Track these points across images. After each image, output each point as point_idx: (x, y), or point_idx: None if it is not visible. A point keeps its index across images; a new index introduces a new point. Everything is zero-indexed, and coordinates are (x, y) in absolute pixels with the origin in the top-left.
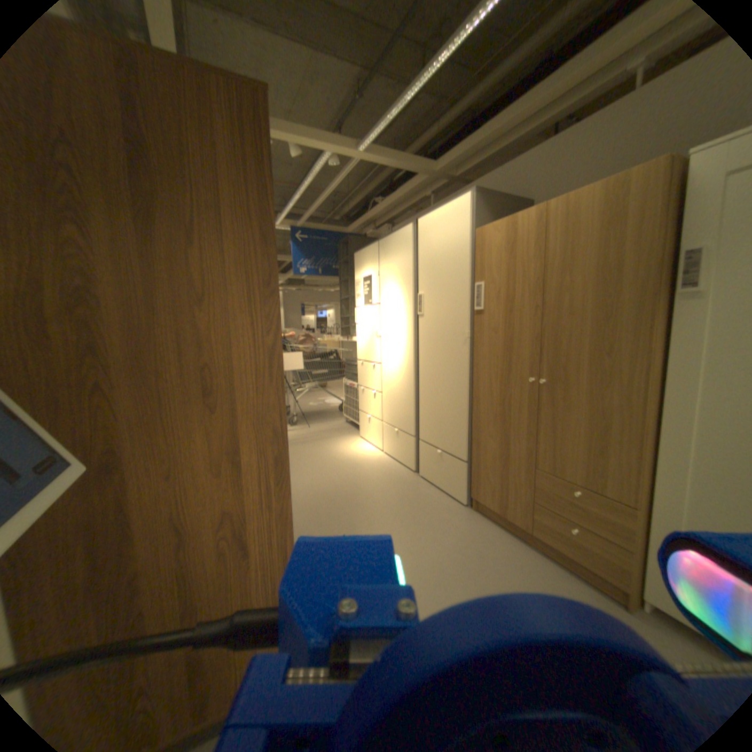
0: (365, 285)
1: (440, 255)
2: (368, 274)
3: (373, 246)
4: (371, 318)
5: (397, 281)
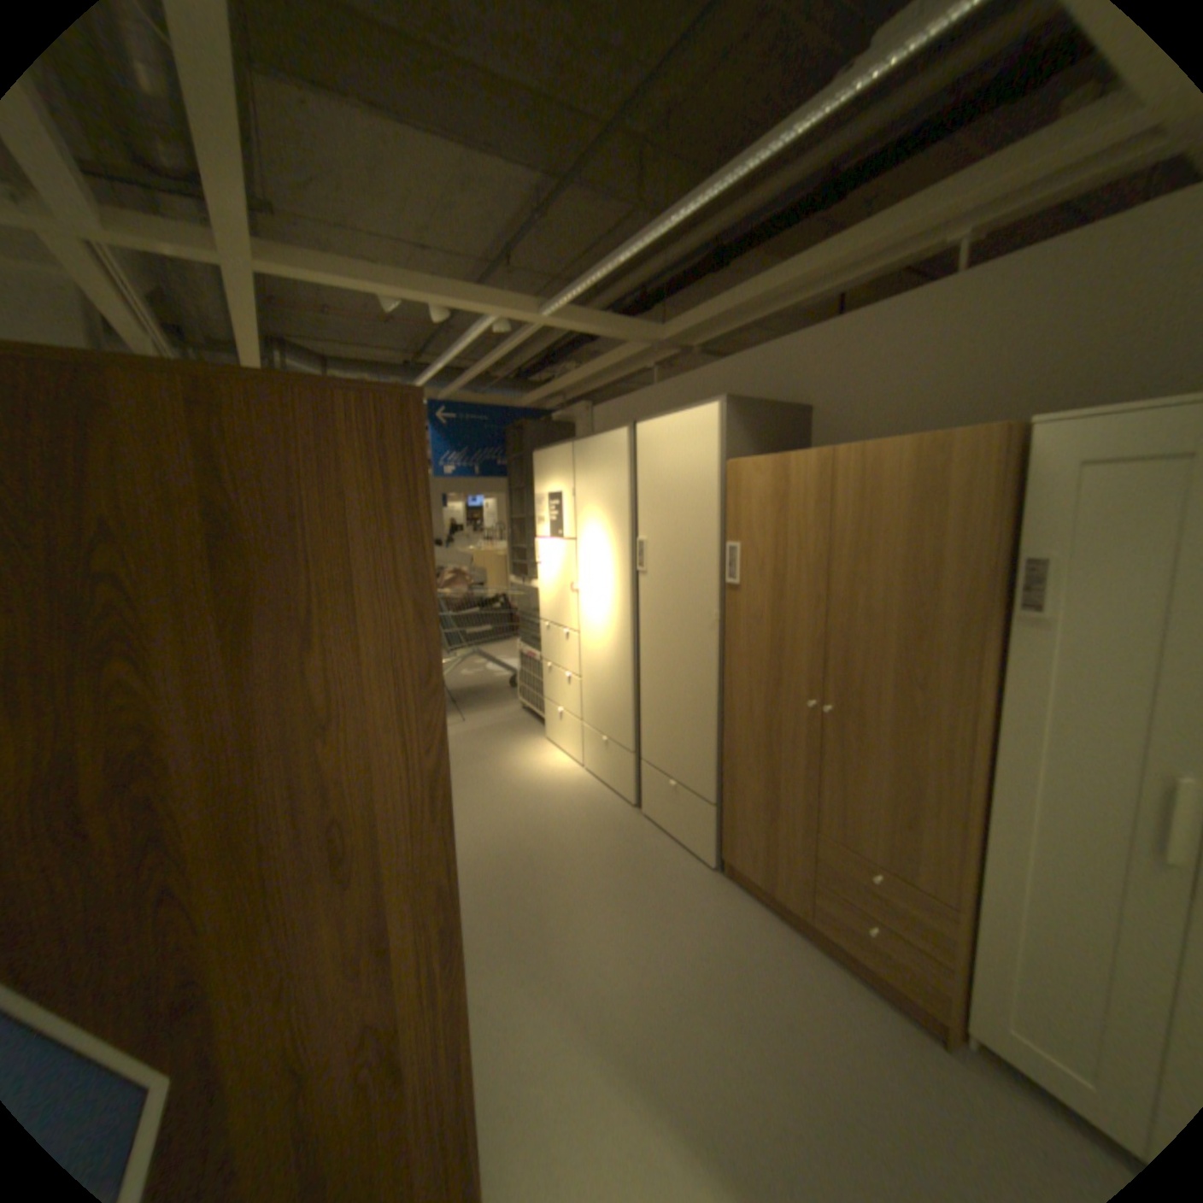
0: (554, 506)
1: (676, 488)
2: (560, 490)
3: (567, 449)
4: (564, 560)
5: (607, 512)
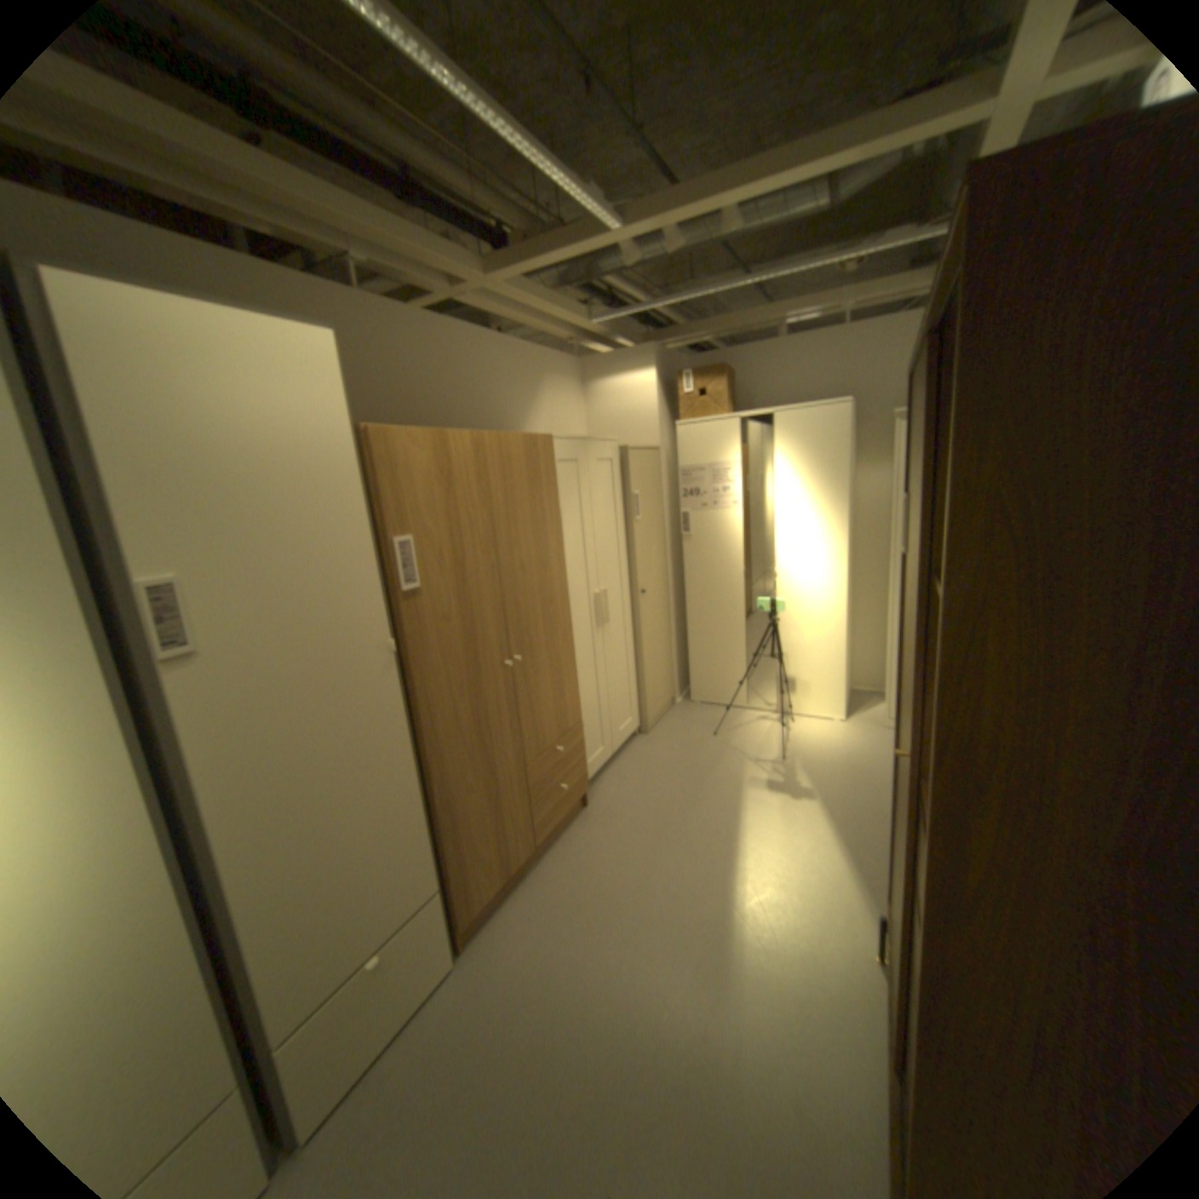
0: None
1: (259, 455)
2: None
3: None
4: None
5: None
